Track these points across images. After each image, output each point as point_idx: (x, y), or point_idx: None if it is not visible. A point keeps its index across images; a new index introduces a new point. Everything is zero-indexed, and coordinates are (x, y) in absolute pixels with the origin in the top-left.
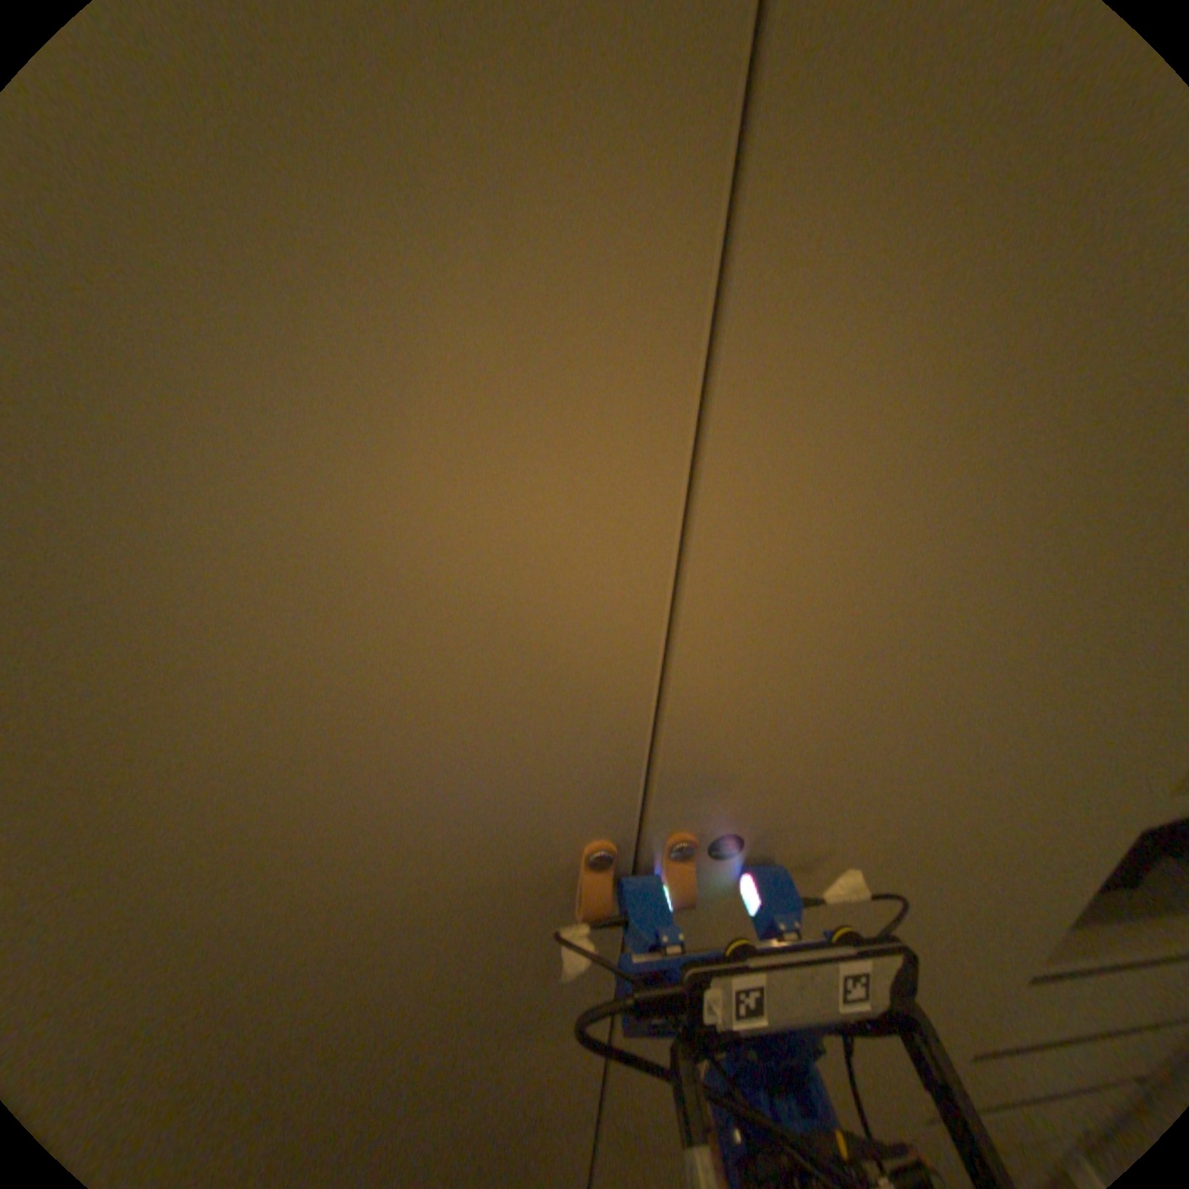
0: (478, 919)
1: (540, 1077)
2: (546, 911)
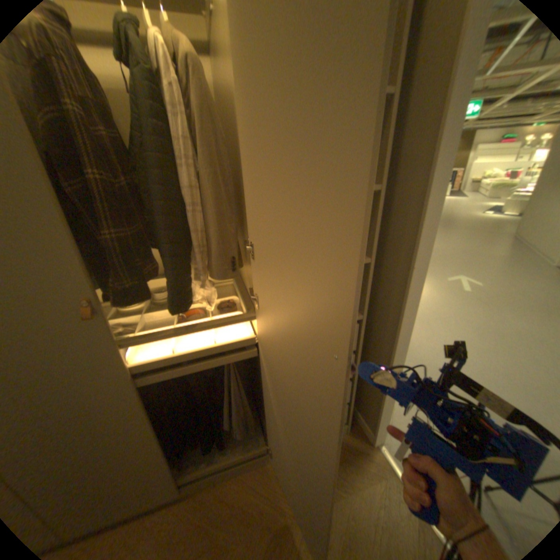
0: (50, 322)
1: (102, 380)
2: (71, 319)
